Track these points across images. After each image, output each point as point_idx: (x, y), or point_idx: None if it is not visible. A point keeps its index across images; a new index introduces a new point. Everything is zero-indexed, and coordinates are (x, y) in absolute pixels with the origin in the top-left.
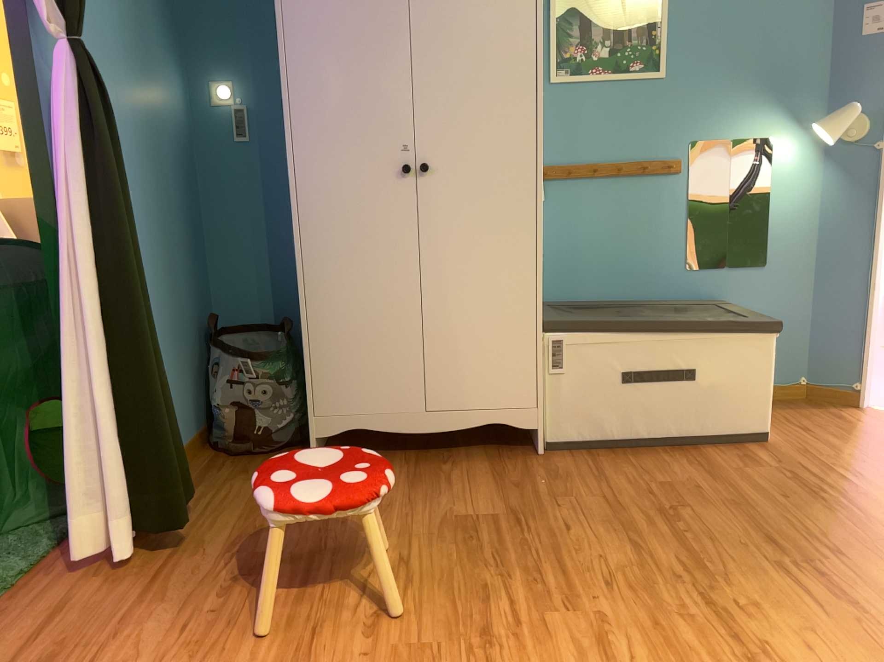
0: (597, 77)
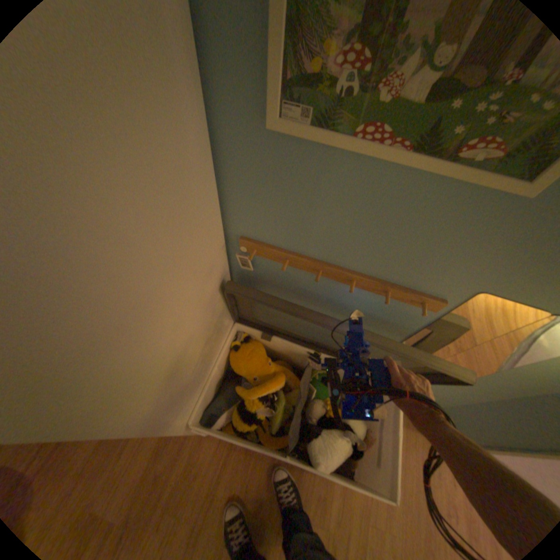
0: (377, 146)
